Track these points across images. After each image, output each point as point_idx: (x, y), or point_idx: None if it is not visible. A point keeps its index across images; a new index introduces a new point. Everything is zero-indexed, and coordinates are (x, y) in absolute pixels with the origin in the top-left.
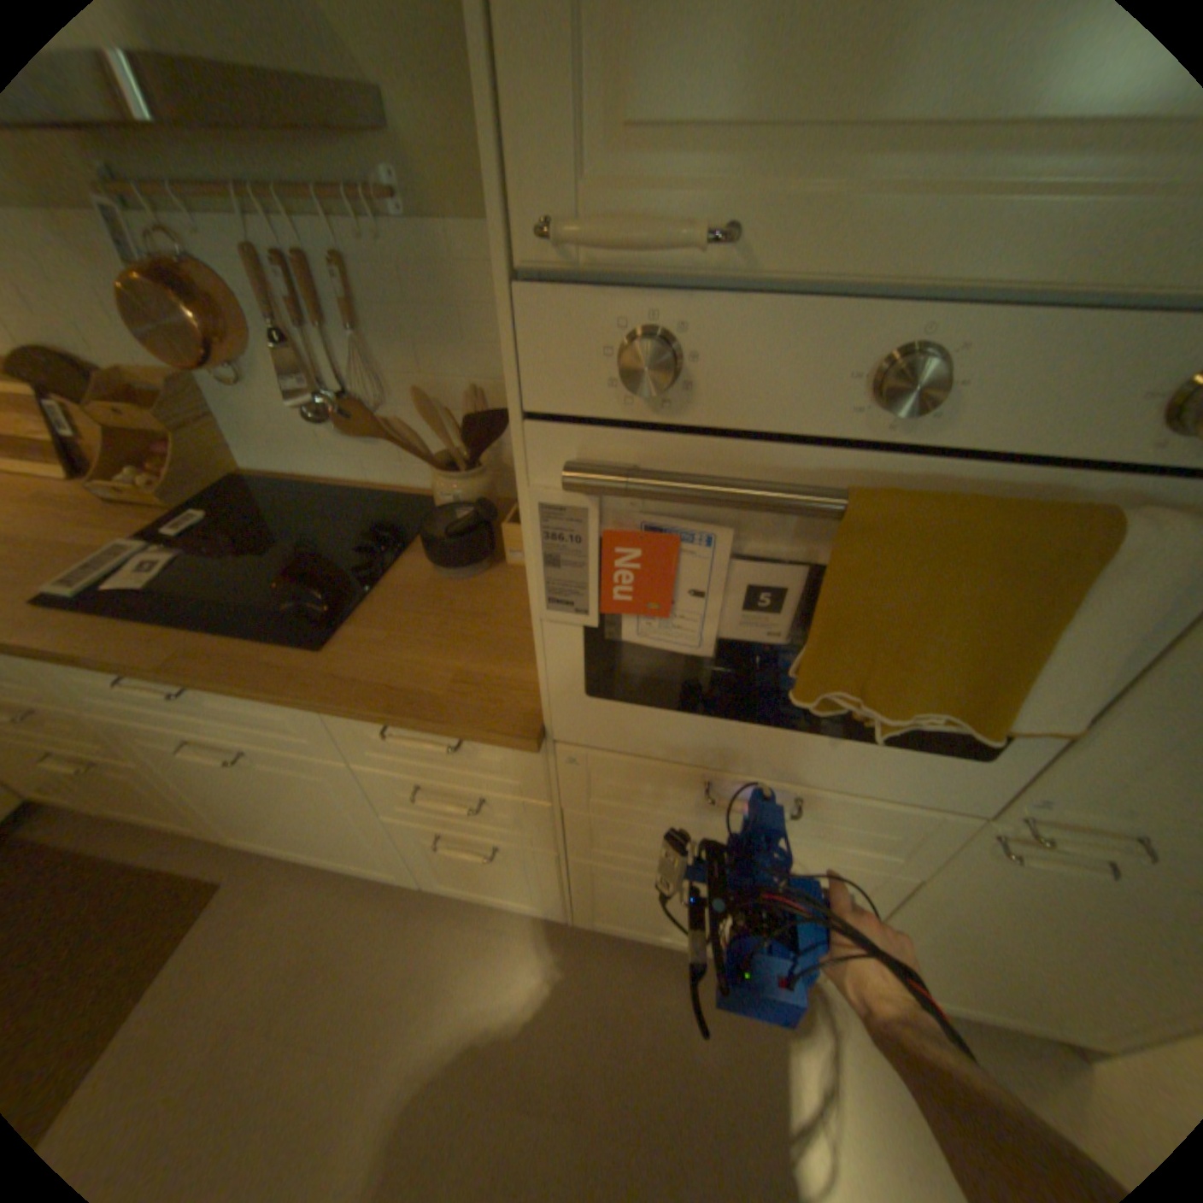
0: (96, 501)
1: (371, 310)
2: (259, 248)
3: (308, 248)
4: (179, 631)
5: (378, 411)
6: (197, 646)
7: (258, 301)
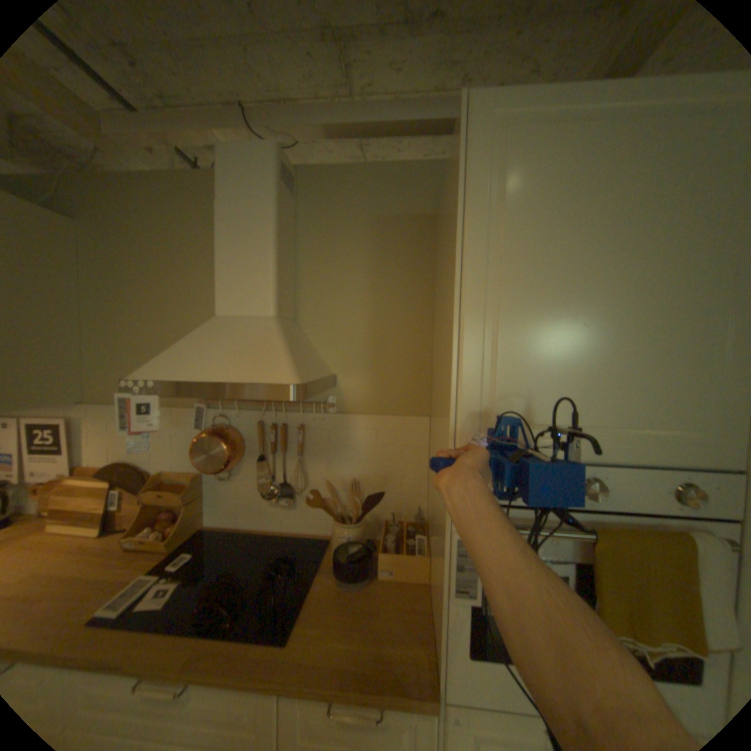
0: (118, 550)
1: (310, 447)
2: (266, 423)
3: (289, 423)
4: (190, 638)
5: (300, 492)
6: (204, 649)
7: (258, 443)
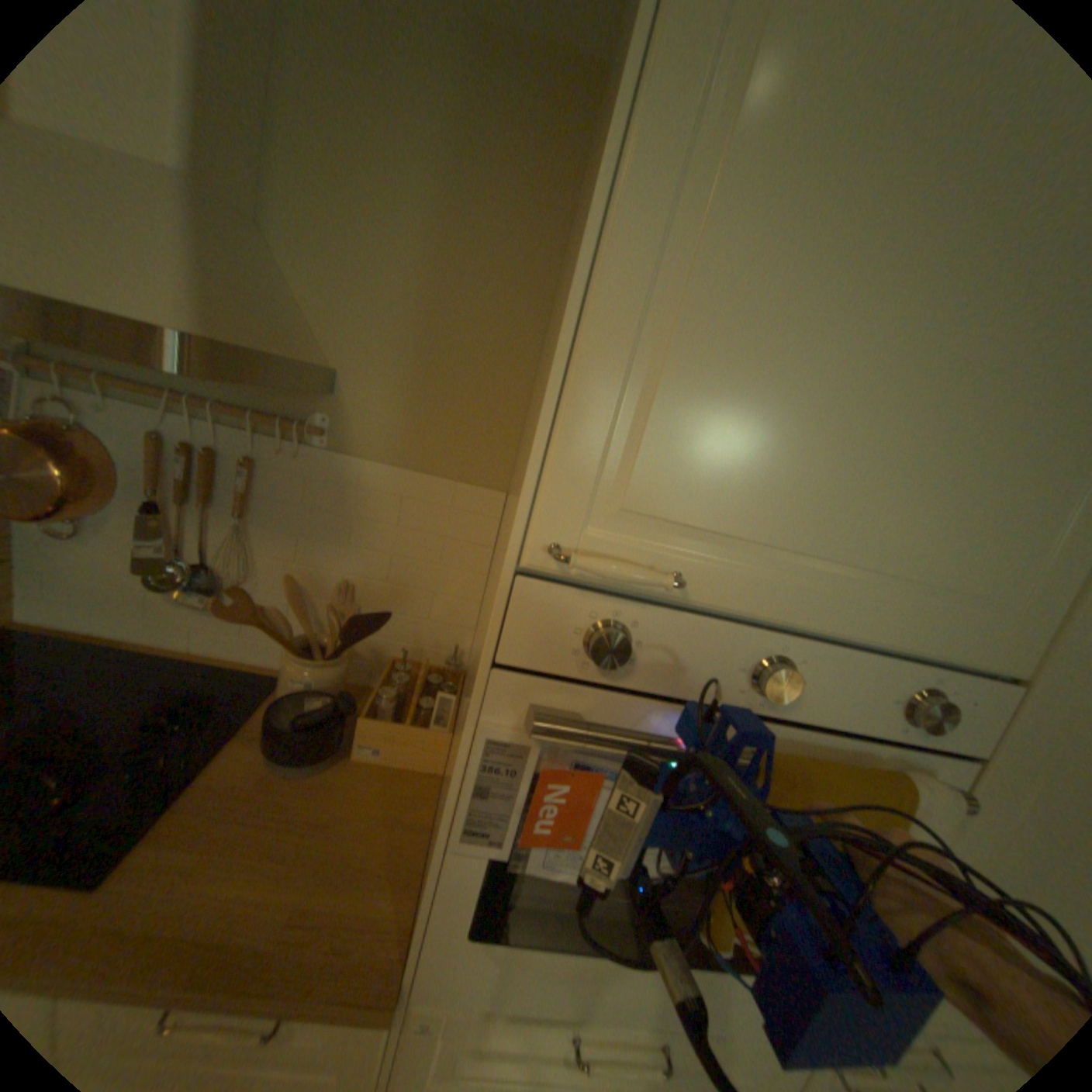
0: None
1: (265, 506)
2: (169, 439)
3: (222, 451)
4: None
5: (235, 588)
6: None
7: (145, 478)
